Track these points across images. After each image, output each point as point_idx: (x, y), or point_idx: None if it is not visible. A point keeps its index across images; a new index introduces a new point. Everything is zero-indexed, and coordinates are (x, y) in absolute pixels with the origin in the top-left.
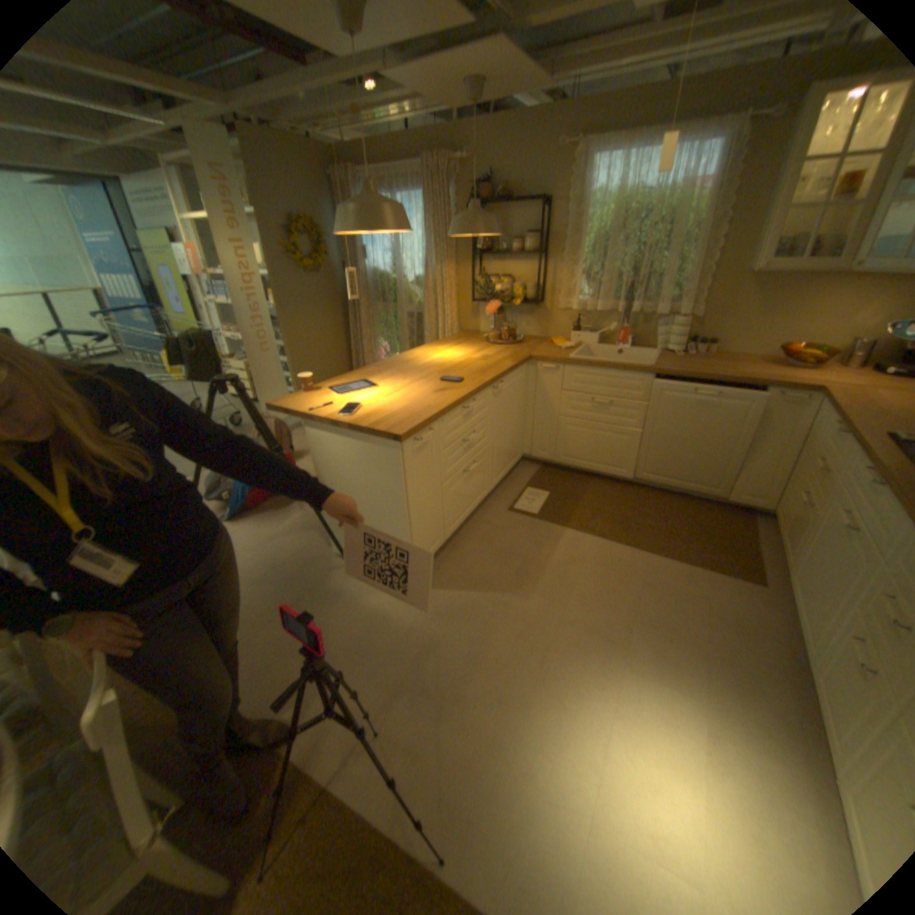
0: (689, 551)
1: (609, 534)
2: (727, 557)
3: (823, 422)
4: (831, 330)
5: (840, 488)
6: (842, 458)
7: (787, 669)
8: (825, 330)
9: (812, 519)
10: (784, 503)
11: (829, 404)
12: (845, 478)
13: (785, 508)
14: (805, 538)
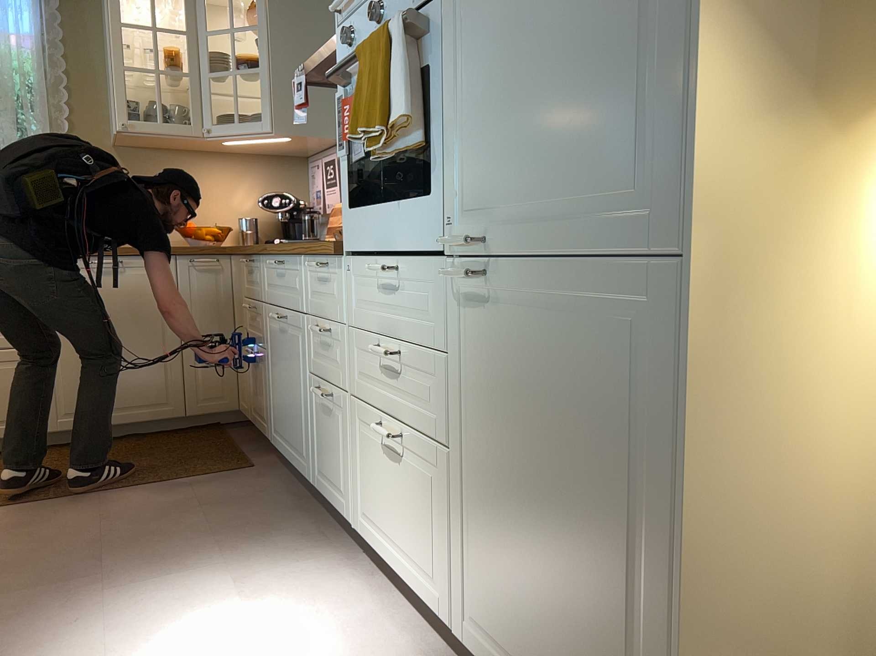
0: (155, 473)
1: (25, 499)
2: (203, 462)
3: (237, 278)
4: (217, 213)
5: (265, 308)
6: (258, 285)
7: (294, 507)
8: (211, 213)
9: (262, 364)
10: (244, 400)
11: (235, 259)
12: (265, 295)
13: (243, 391)
14: (264, 387)
